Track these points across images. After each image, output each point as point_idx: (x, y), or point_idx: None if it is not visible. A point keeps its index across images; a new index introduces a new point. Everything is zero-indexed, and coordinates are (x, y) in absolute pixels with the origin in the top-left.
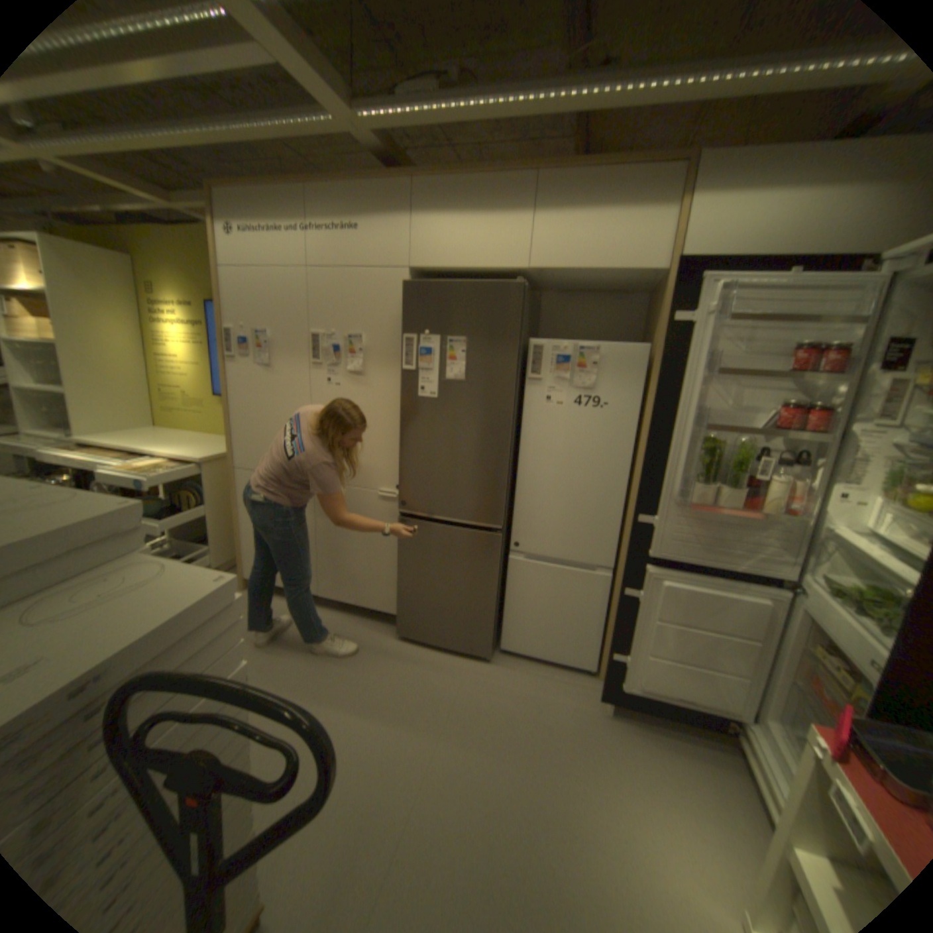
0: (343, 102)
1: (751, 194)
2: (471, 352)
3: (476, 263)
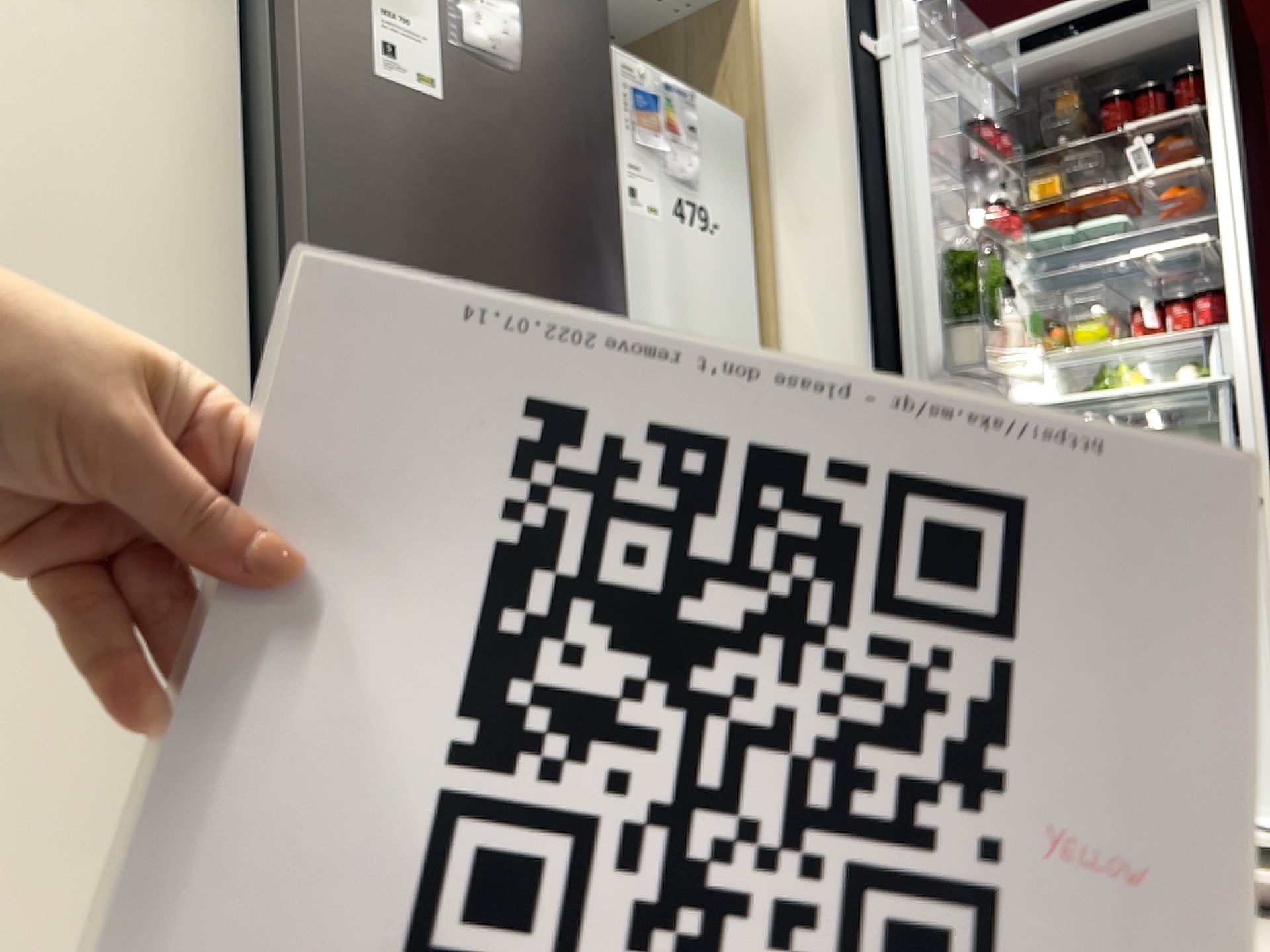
0: None
1: None
2: None
3: None
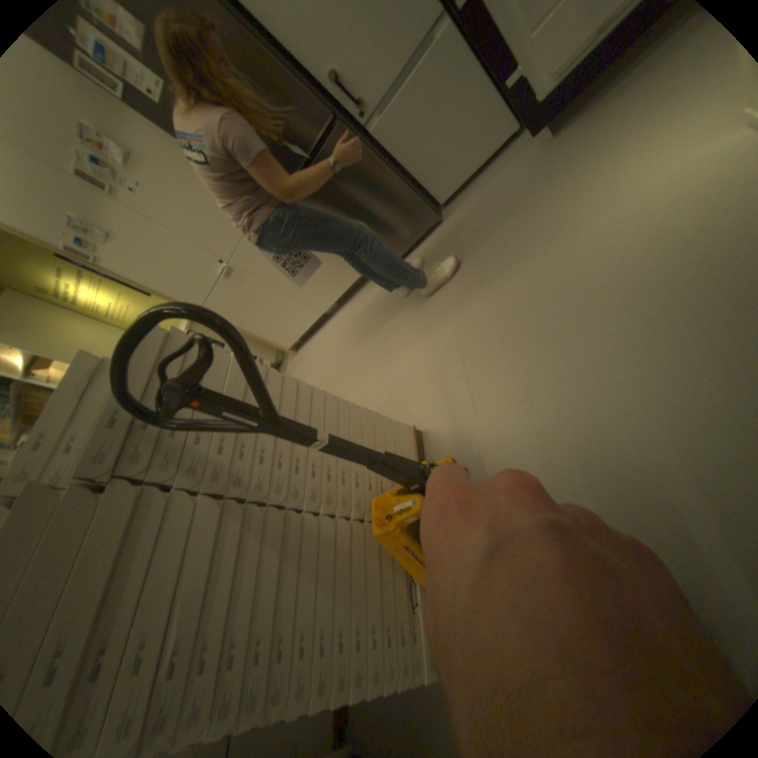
0: None
1: None
2: None
3: None
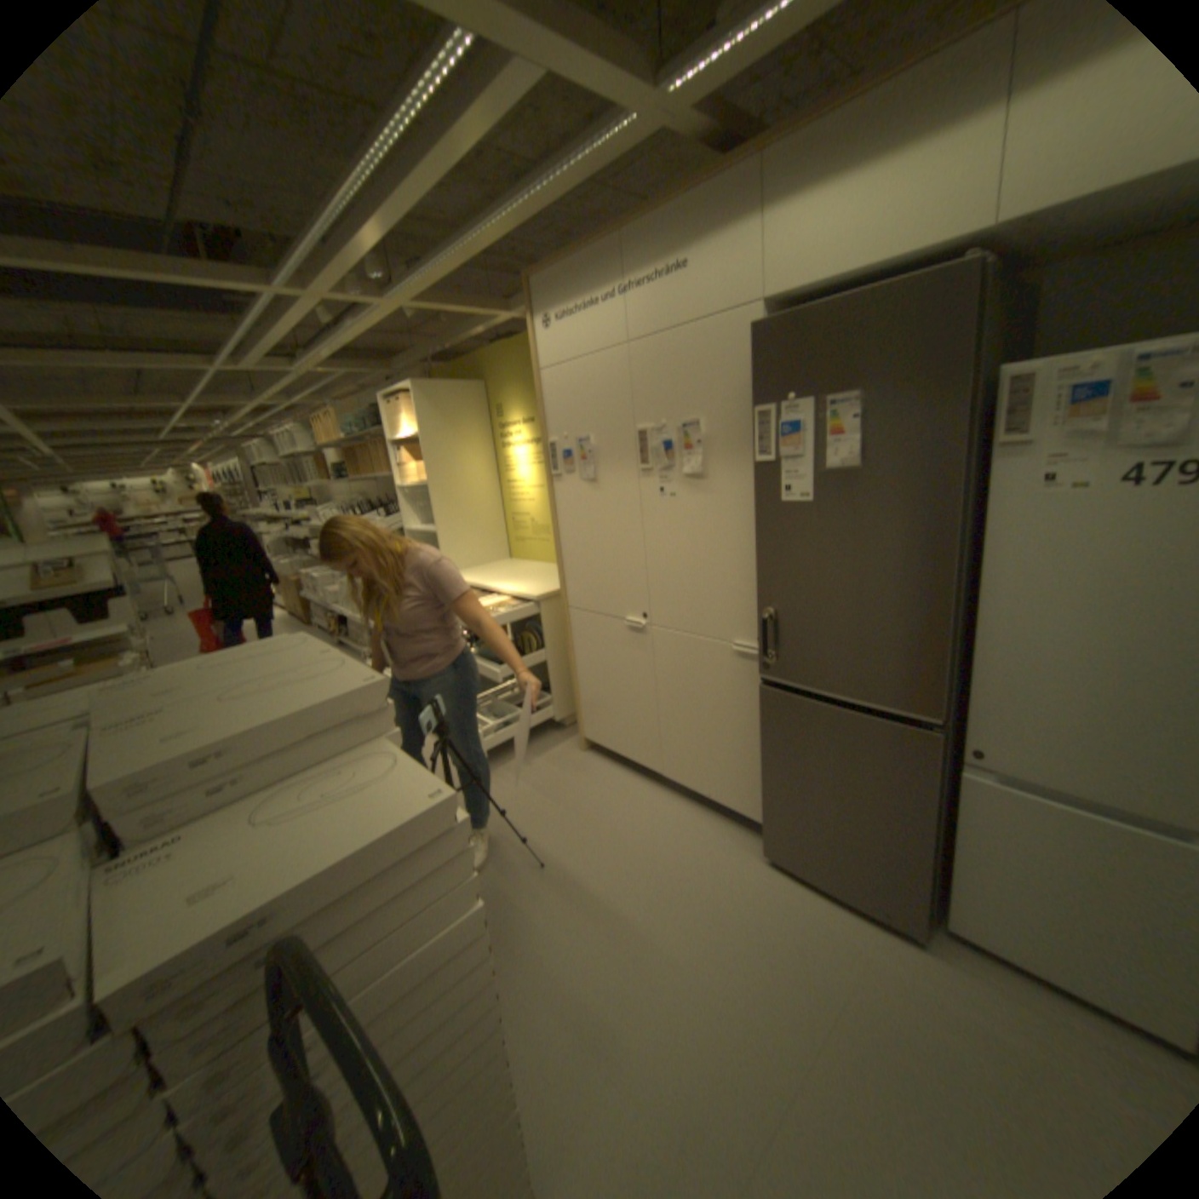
0: (642, 83)
1: None
2: (871, 414)
3: (880, 254)
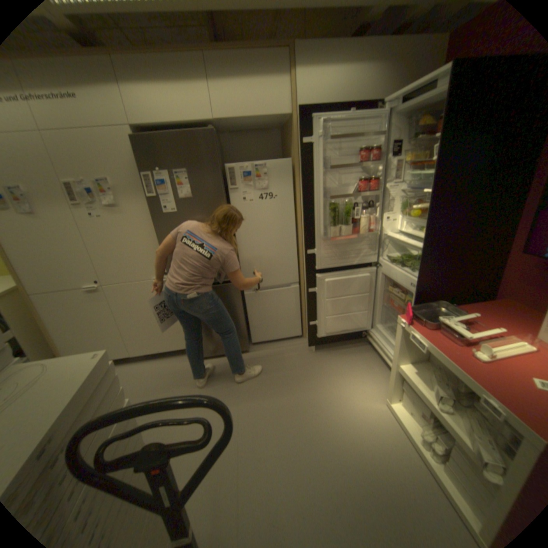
0: None
1: (323, 68)
2: (191, 178)
3: (177, 118)
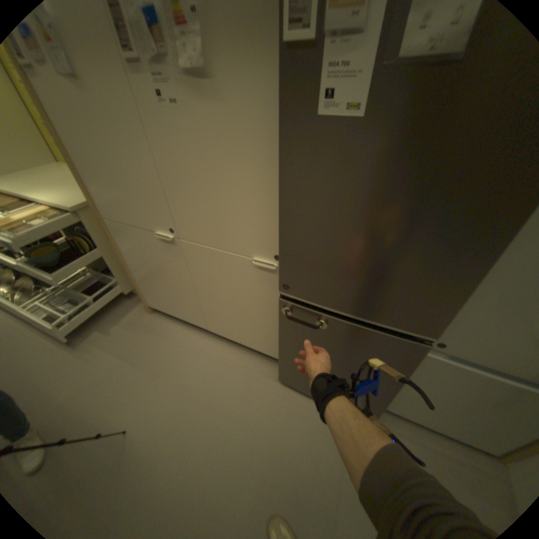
0: None
1: None
2: None
3: None
